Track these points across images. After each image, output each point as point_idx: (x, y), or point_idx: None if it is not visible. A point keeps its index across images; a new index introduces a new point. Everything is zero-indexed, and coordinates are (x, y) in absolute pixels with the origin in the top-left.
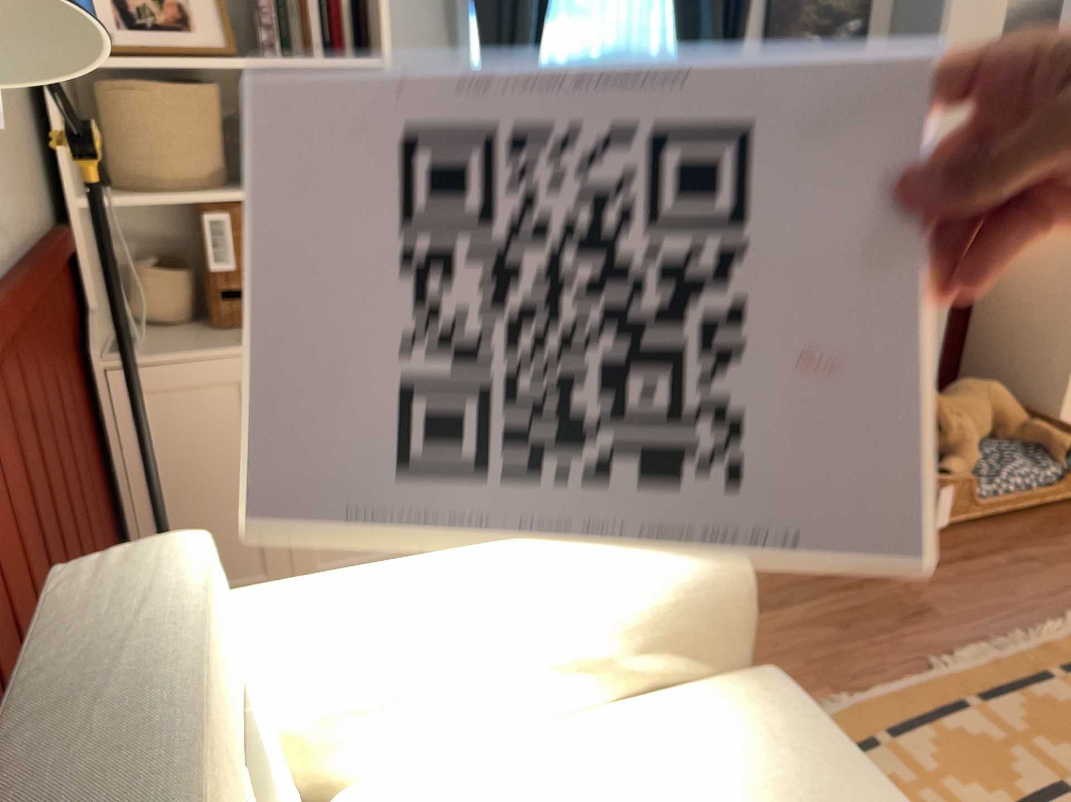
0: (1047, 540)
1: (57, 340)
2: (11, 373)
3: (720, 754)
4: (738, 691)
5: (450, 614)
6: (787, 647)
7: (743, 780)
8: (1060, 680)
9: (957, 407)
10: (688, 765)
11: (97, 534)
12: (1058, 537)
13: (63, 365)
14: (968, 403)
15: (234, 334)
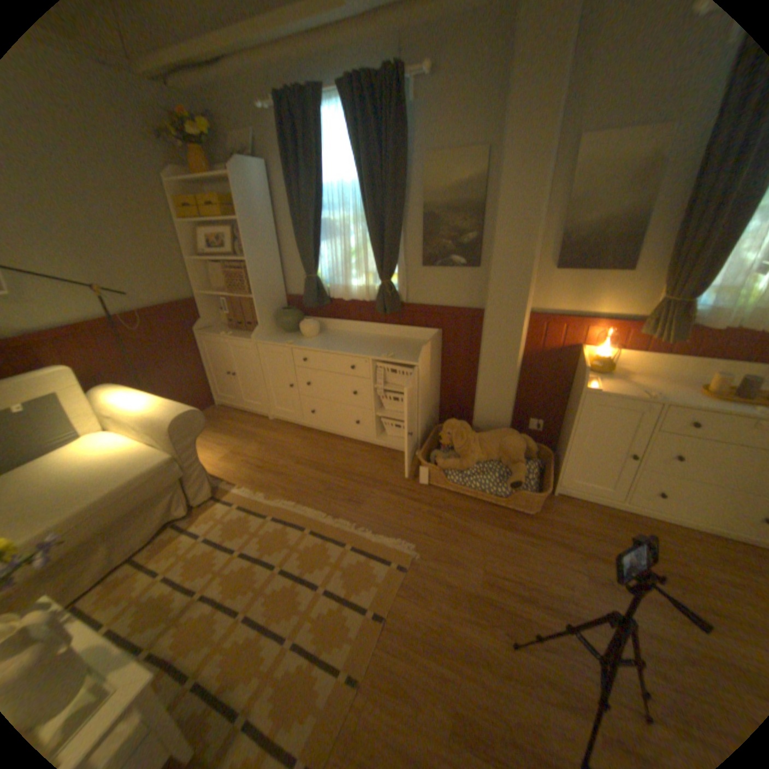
0: (463, 517)
1: (172, 325)
2: (125, 331)
3: (123, 461)
4: (154, 455)
5: (120, 406)
6: (302, 483)
7: (113, 467)
8: (343, 549)
9: (478, 438)
10: (117, 459)
11: (181, 371)
12: (472, 519)
13: (174, 330)
14: (486, 440)
15: (228, 331)
